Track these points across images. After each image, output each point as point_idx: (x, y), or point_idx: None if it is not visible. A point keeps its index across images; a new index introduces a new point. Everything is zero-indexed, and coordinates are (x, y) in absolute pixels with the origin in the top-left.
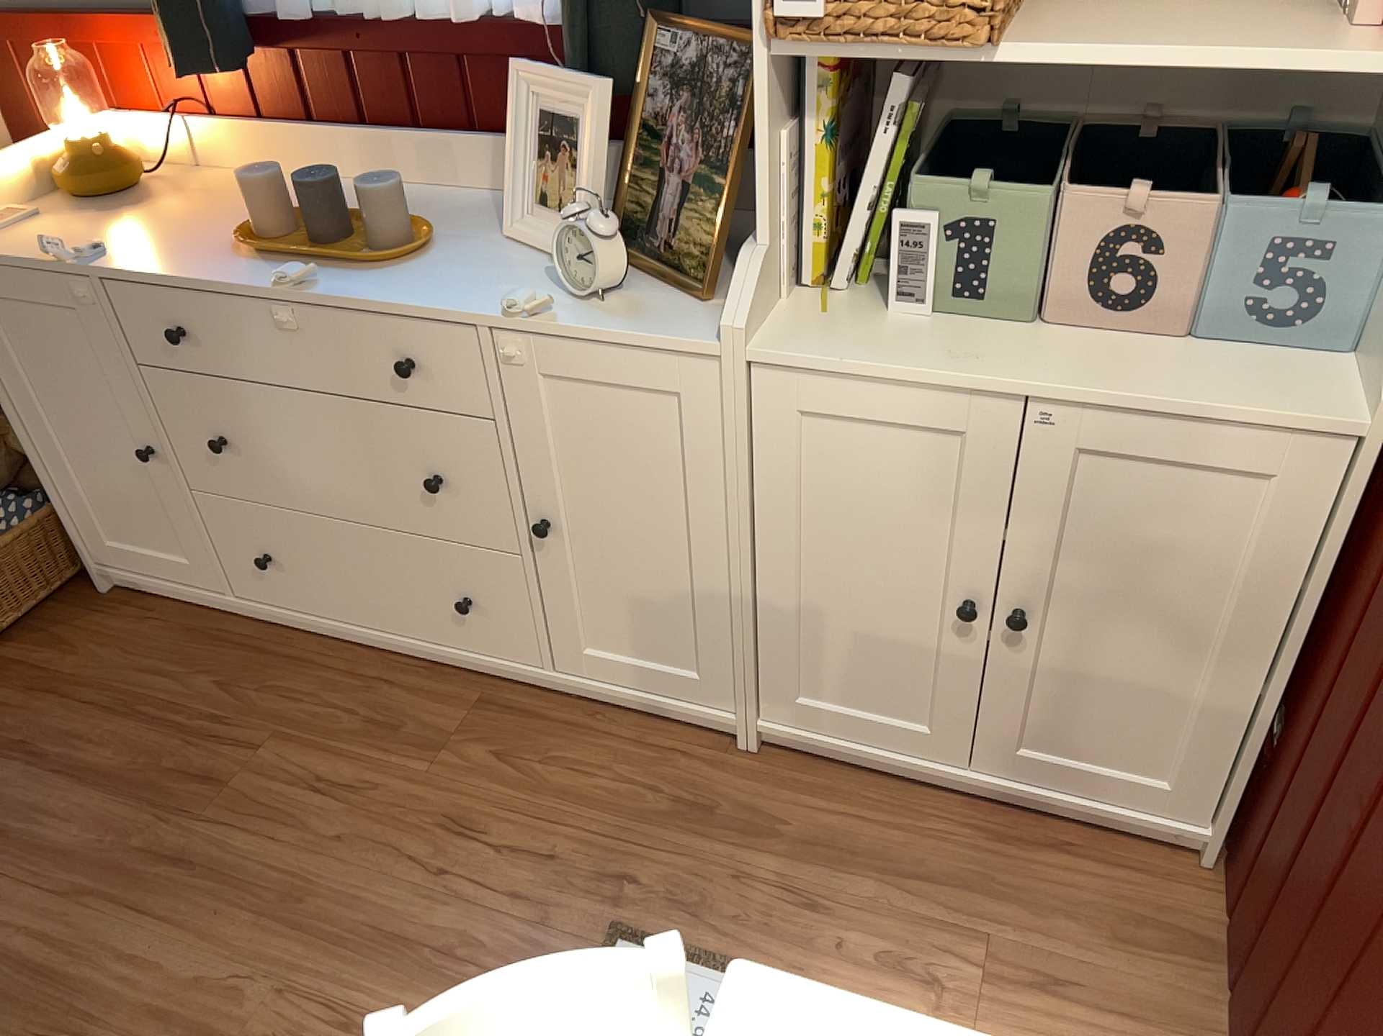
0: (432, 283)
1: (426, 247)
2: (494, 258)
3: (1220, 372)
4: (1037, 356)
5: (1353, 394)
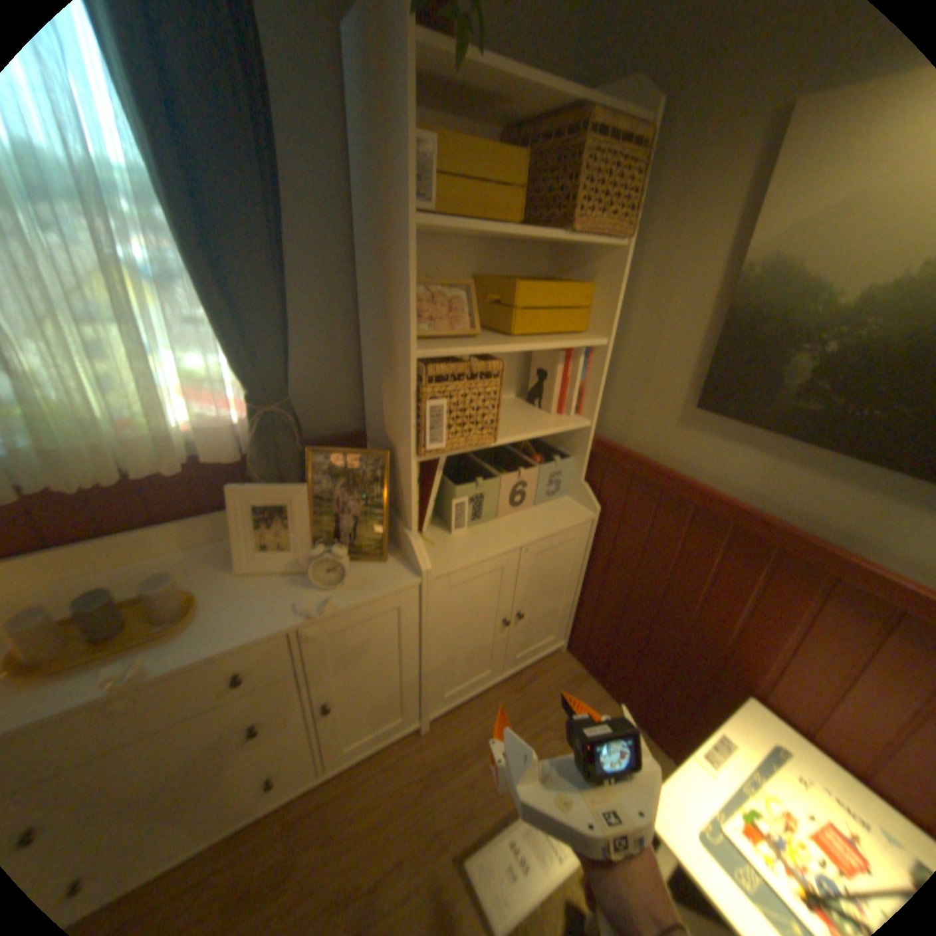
0: (221, 625)
1: (191, 606)
2: (238, 591)
3: (552, 514)
4: (510, 530)
5: (585, 507)
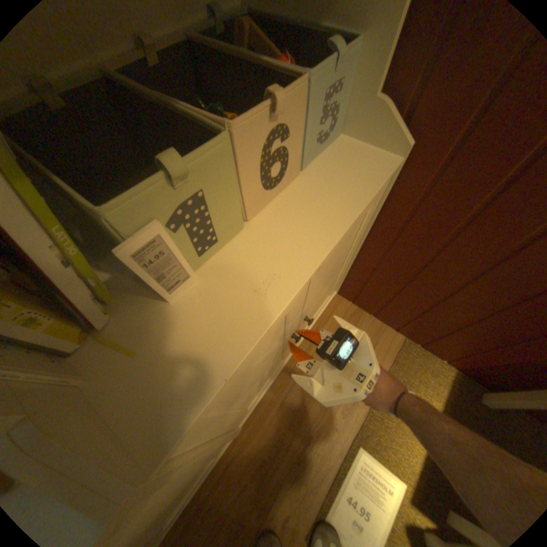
0: None
1: None
2: None
3: (337, 174)
4: (283, 238)
5: (382, 145)
